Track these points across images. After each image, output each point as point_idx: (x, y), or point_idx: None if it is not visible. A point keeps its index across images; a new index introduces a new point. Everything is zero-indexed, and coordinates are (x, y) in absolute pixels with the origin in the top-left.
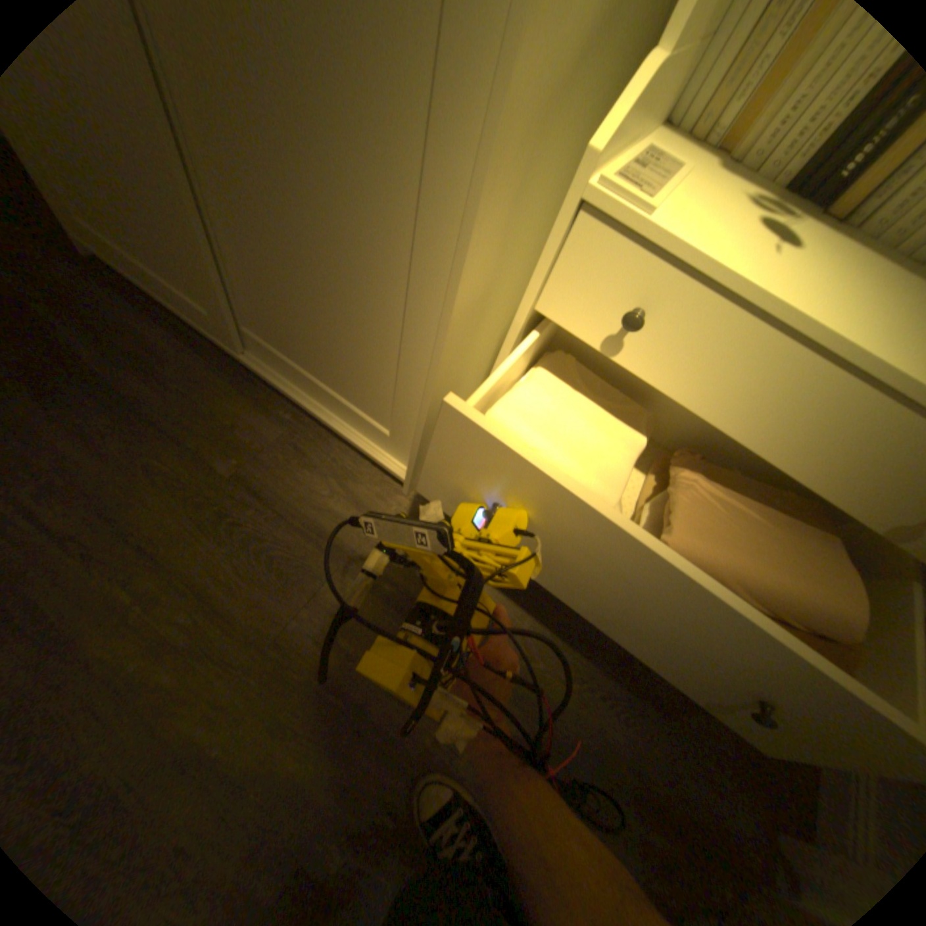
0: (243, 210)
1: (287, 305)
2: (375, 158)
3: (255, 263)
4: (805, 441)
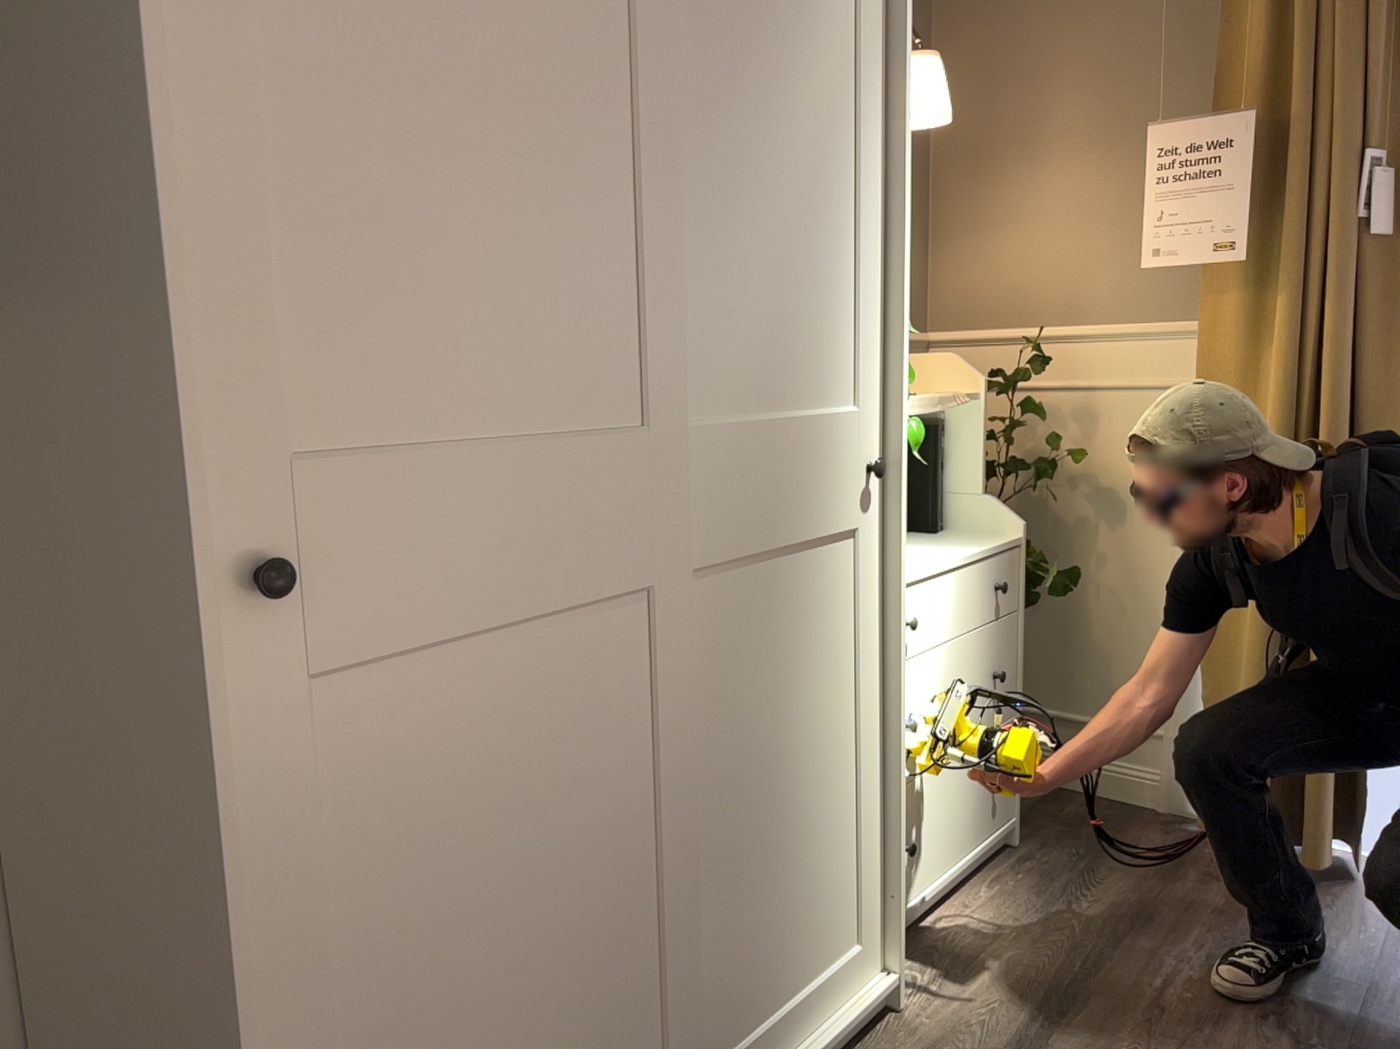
0: (730, 835)
1: (761, 914)
2: (834, 657)
3: (731, 901)
4: (966, 612)
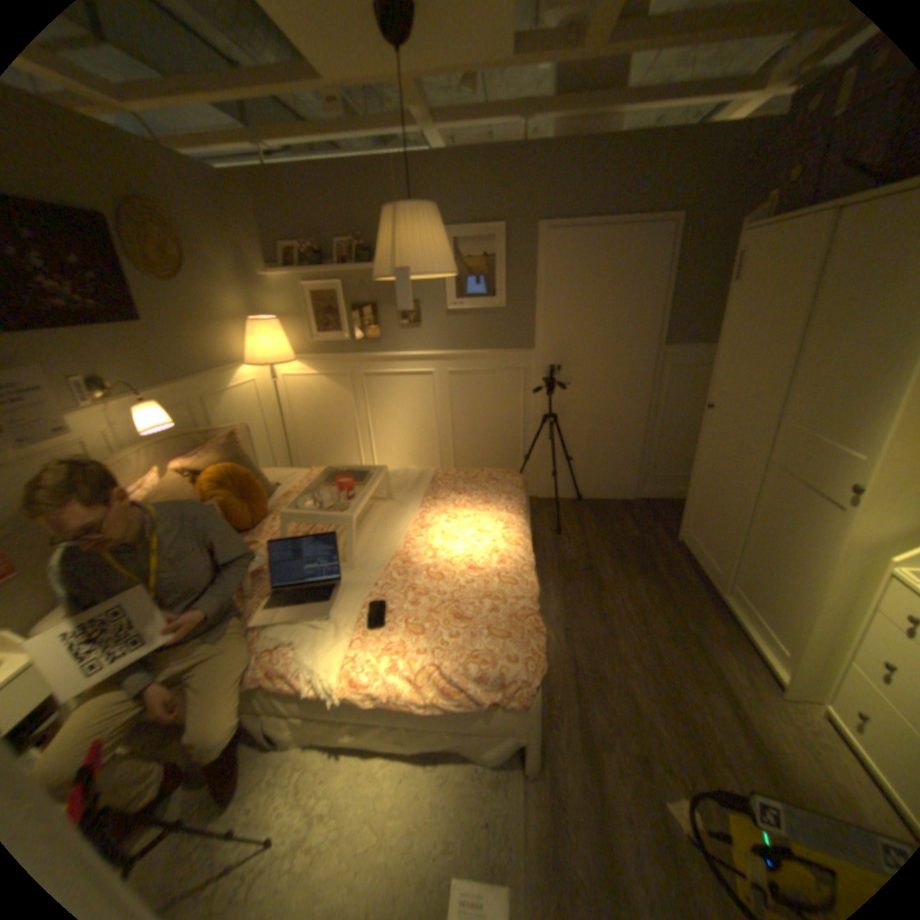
0: (763, 544)
1: (763, 580)
2: (816, 544)
3: (757, 562)
4: None
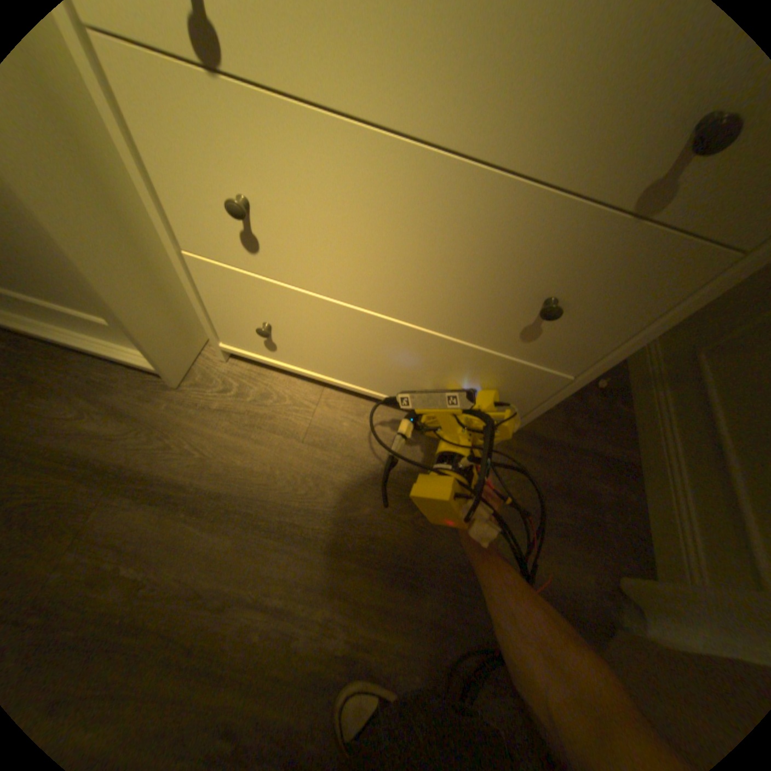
0: None
1: None
2: None
3: None
4: (499, 90)
